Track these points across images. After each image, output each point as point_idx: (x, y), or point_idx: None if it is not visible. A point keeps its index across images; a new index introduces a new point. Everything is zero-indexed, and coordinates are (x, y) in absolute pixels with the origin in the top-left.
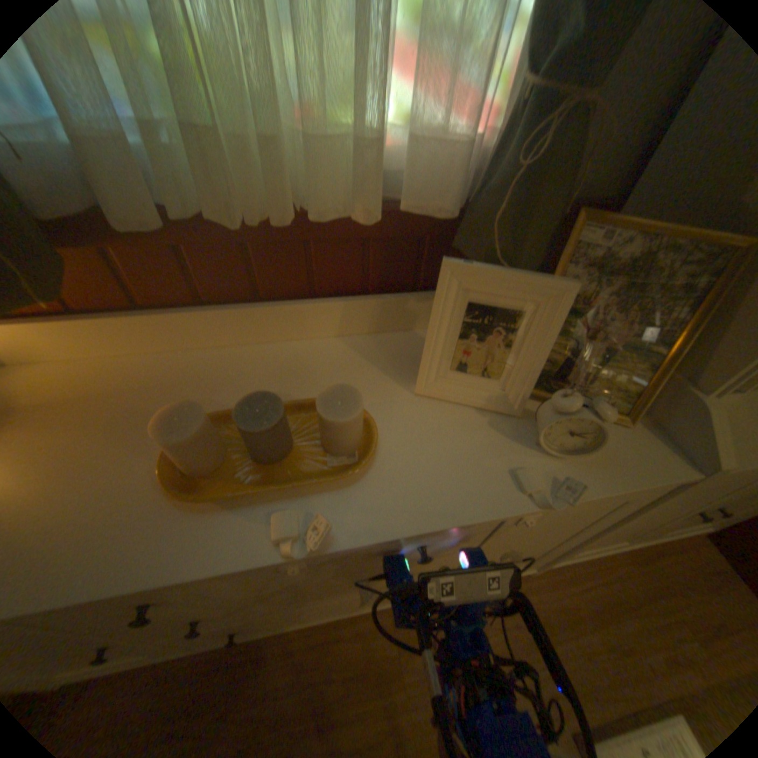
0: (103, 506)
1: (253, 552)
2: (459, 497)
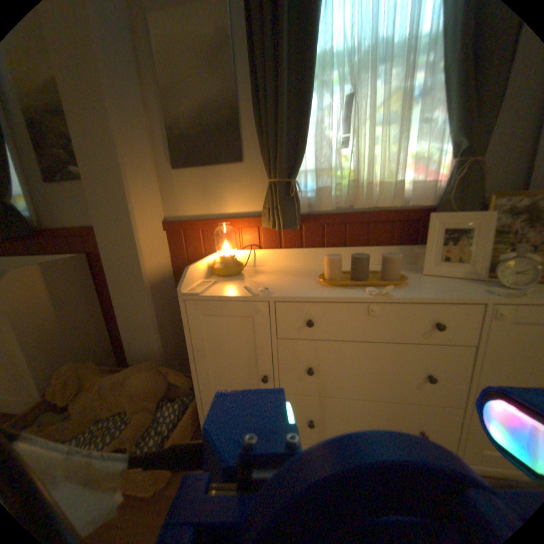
0: (301, 286)
1: (359, 297)
2: (454, 294)
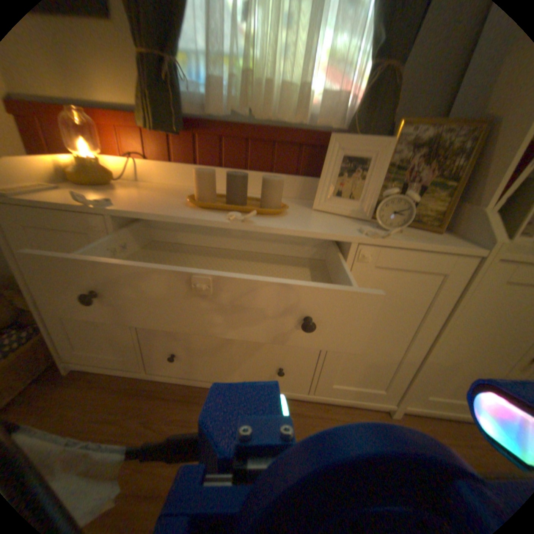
0: (162, 203)
1: (218, 221)
2: (325, 229)
